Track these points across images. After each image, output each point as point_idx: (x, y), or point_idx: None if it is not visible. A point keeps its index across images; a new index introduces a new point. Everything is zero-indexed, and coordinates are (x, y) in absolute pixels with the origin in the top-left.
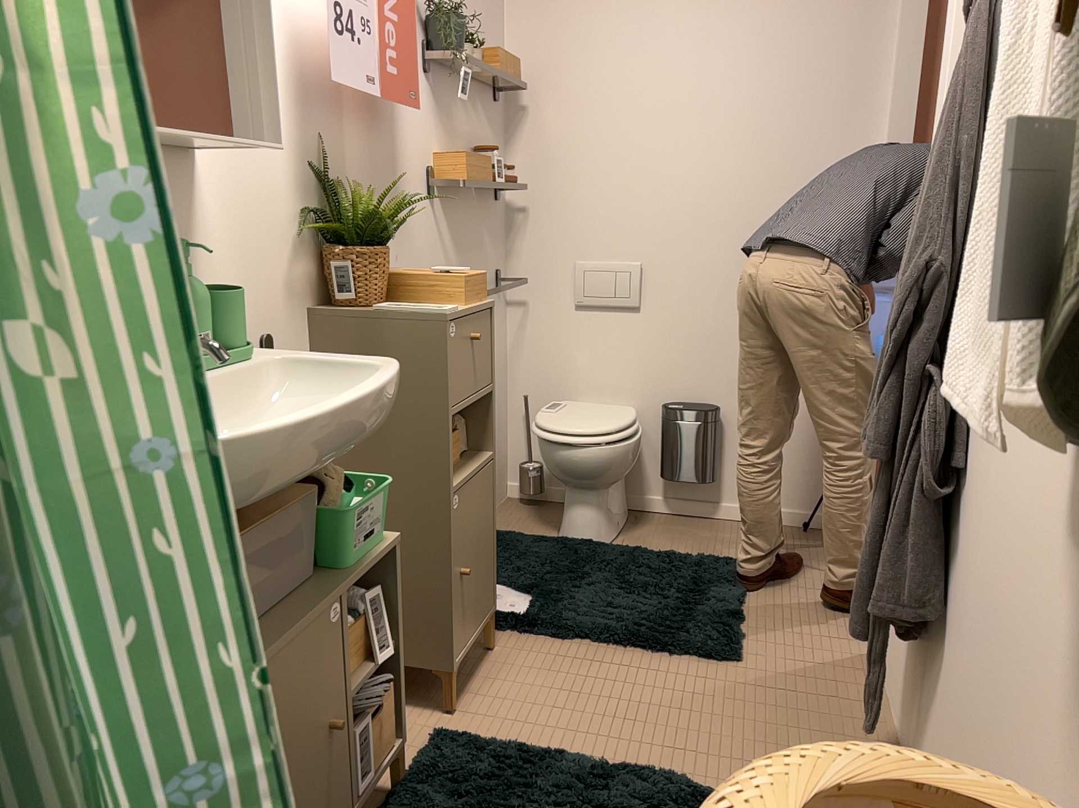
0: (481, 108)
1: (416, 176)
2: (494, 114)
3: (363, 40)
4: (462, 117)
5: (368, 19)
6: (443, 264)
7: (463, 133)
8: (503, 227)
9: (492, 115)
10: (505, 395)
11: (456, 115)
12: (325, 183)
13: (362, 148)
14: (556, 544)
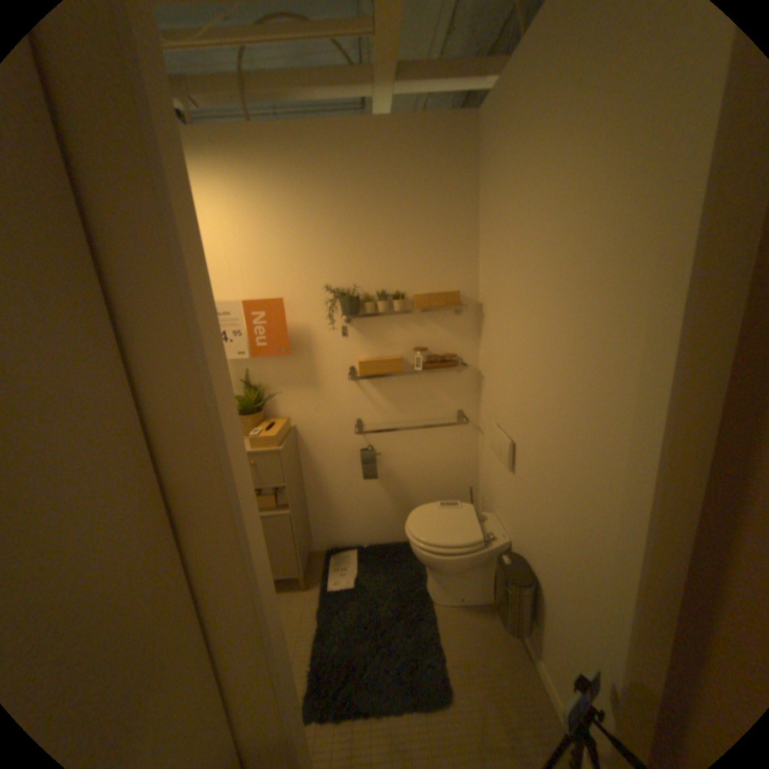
0: (430, 322)
1: (337, 373)
2: (456, 320)
3: (233, 340)
4: (400, 333)
5: (237, 330)
6: (370, 410)
7: (400, 342)
8: (472, 386)
9: (451, 322)
10: (472, 481)
11: (390, 334)
12: (251, 386)
13: (281, 369)
14: (414, 579)
